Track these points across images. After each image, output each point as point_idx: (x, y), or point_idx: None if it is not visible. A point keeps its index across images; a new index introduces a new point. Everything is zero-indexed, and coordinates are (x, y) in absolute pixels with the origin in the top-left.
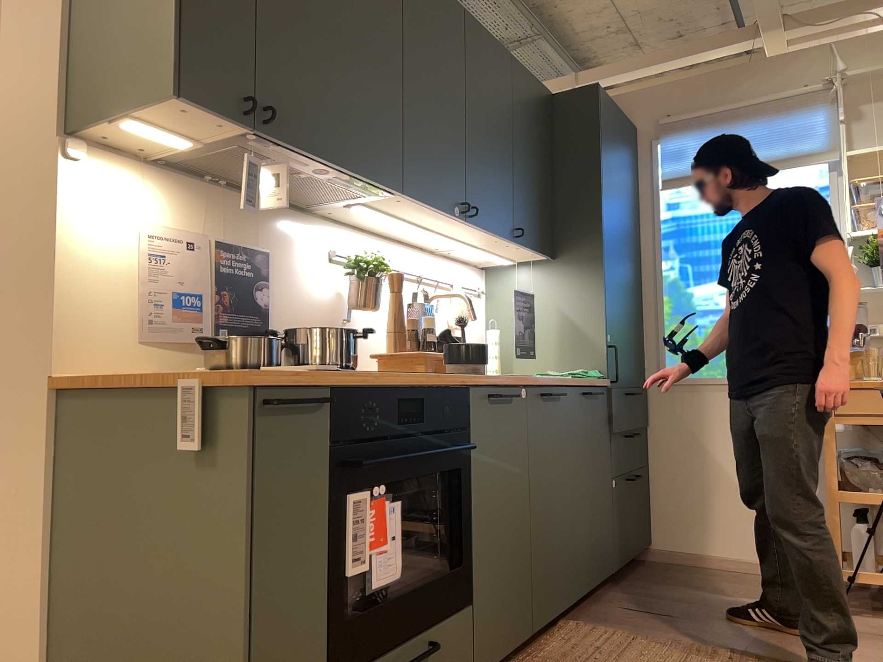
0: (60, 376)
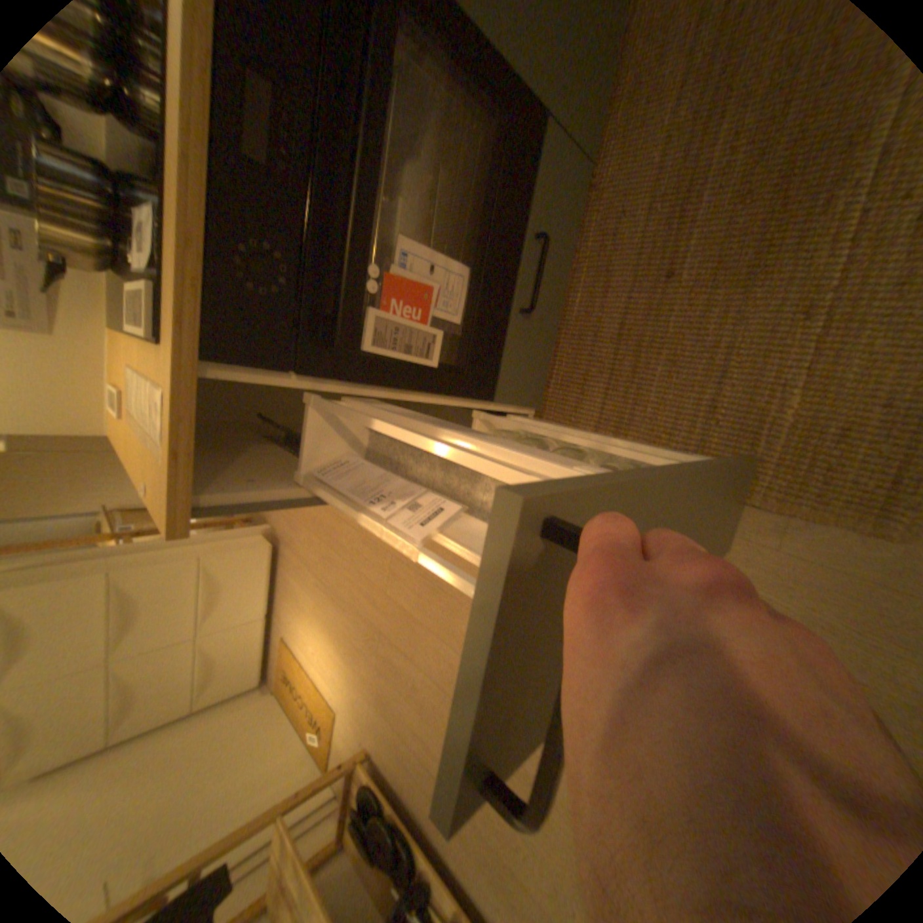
0: (103, 425)
